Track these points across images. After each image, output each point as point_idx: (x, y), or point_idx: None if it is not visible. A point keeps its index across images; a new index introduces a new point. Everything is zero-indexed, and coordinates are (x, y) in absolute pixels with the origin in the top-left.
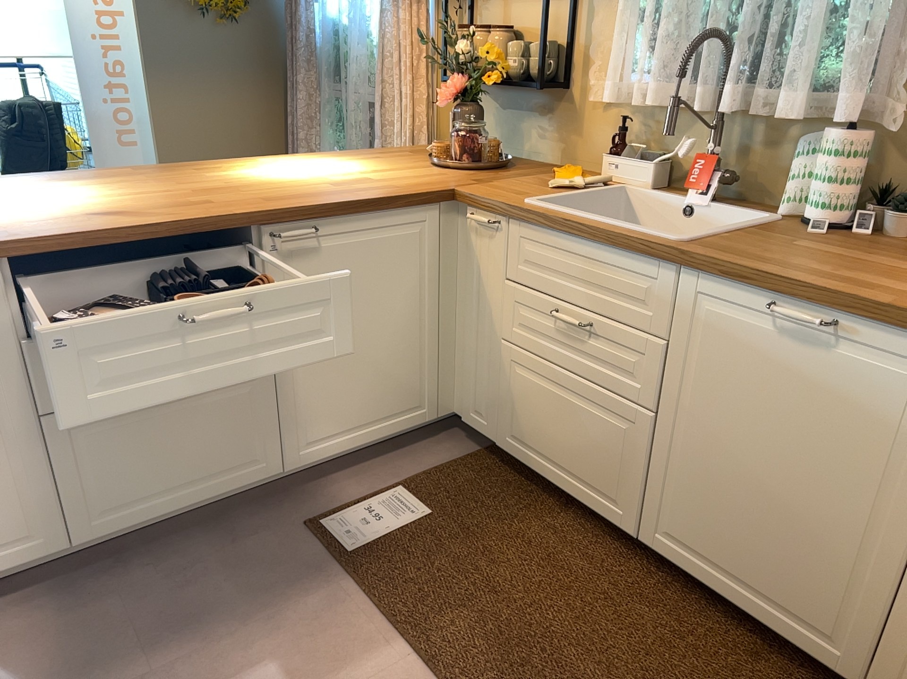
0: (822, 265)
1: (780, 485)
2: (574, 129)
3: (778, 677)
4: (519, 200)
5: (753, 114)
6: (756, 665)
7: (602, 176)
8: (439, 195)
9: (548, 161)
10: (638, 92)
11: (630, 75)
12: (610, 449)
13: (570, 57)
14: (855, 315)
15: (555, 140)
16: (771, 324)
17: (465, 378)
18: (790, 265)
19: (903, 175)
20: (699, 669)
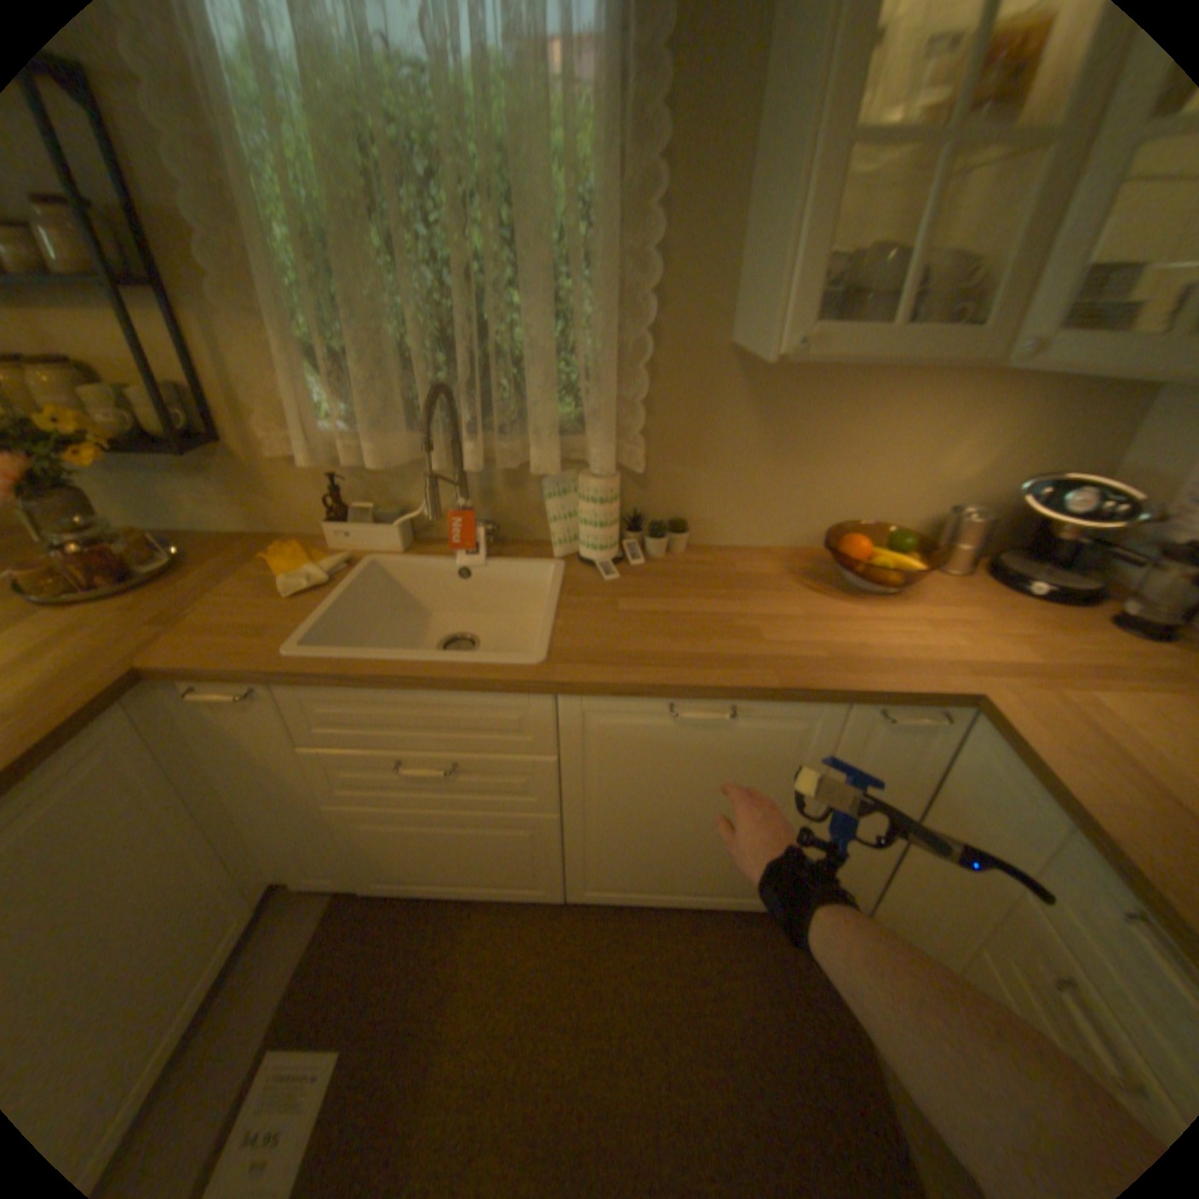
0: (676, 639)
1: (699, 827)
2: (253, 489)
3: (719, 936)
4: (271, 655)
5: (502, 466)
6: (703, 940)
7: (331, 547)
8: (112, 693)
9: (229, 530)
10: (337, 443)
11: (319, 424)
12: (515, 856)
13: (202, 398)
14: (754, 700)
15: (227, 505)
16: (671, 720)
17: (273, 856)
18: (661, 655)
19: (643, 499)
20: (681, 988)
